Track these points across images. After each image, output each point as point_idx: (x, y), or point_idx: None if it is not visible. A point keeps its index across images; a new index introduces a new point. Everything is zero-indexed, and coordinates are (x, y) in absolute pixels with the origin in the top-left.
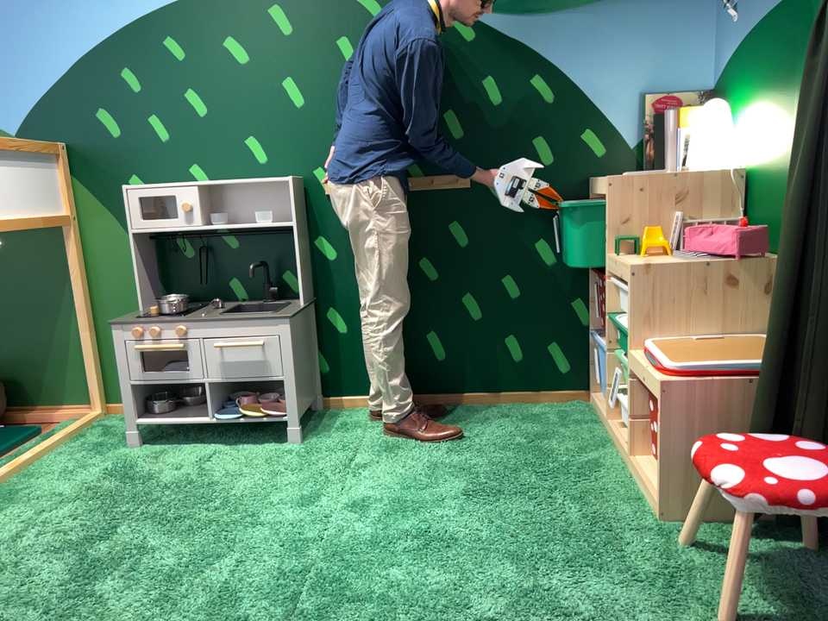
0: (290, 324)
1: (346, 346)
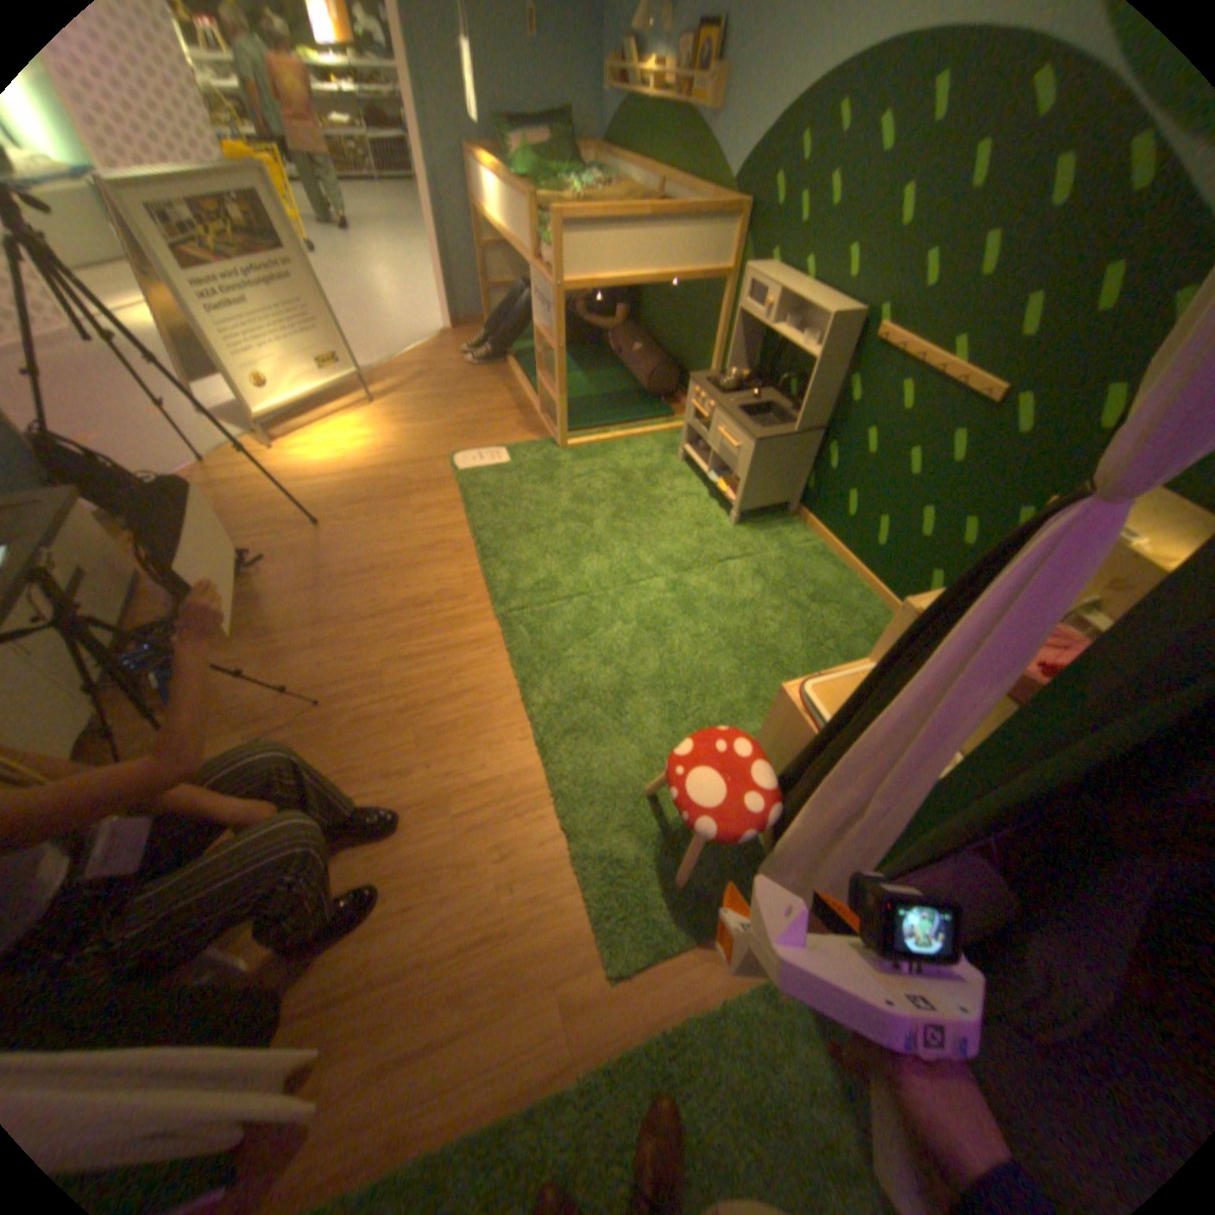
0: (753, 446)
1: (827, 482)
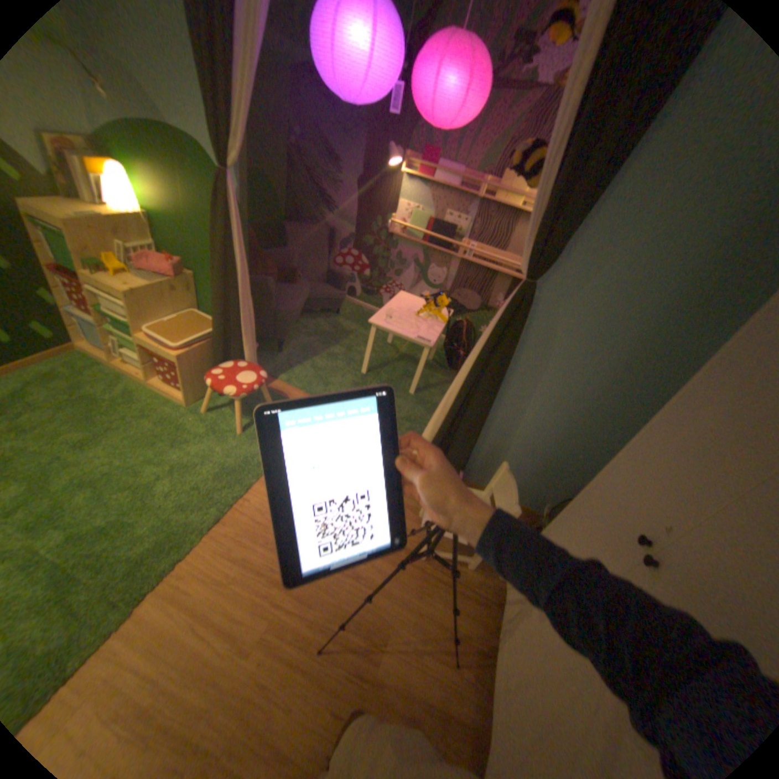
0: None
1: None
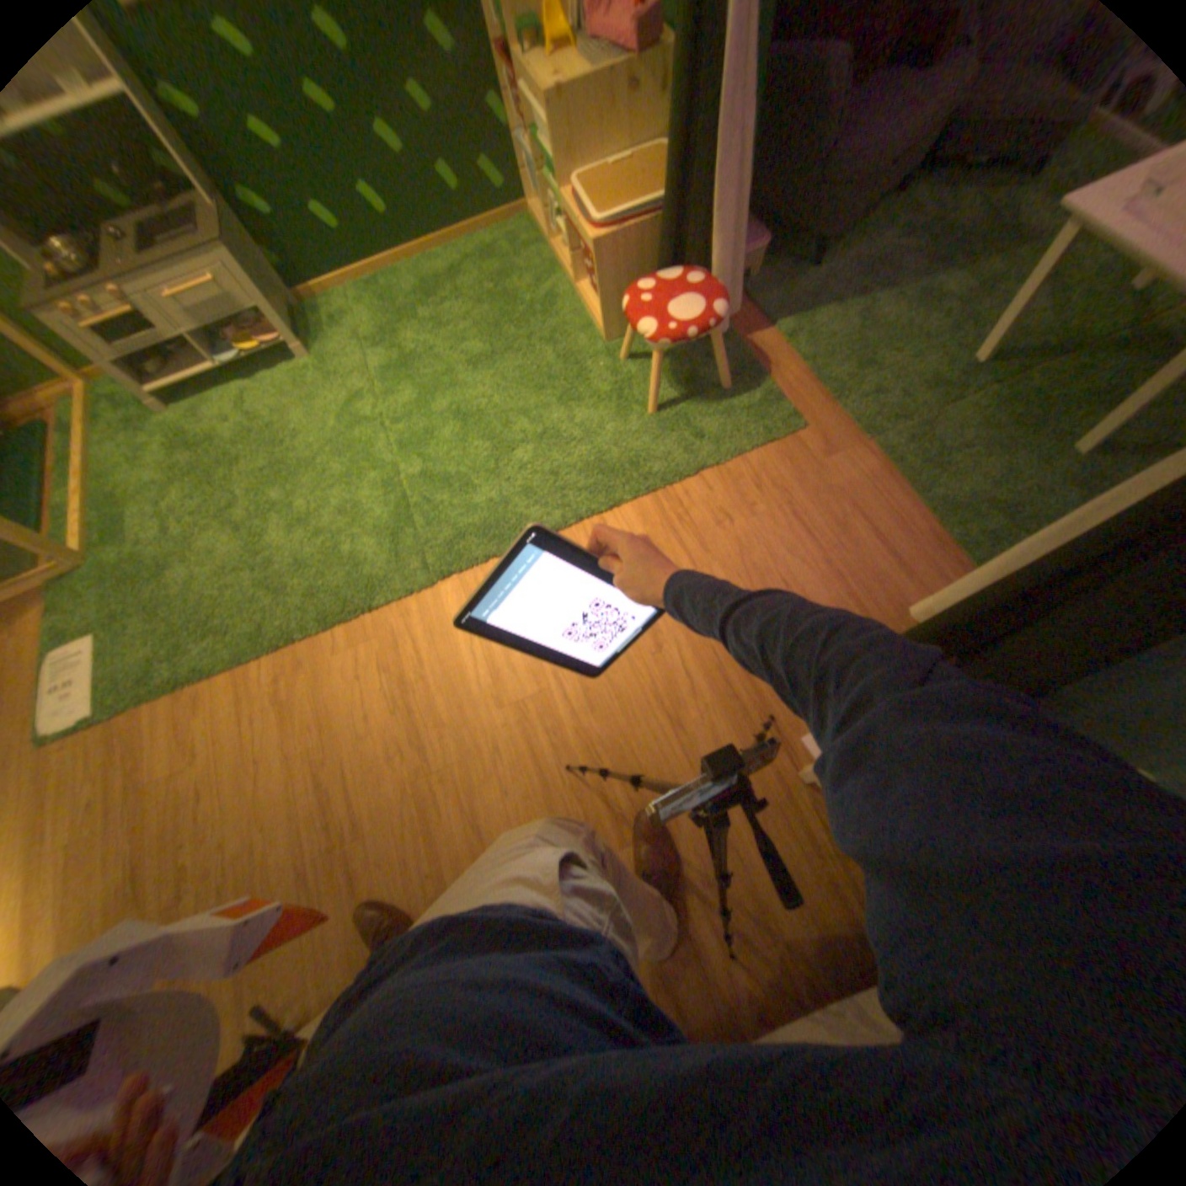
0: (224, 248)
1: (280, 230)
